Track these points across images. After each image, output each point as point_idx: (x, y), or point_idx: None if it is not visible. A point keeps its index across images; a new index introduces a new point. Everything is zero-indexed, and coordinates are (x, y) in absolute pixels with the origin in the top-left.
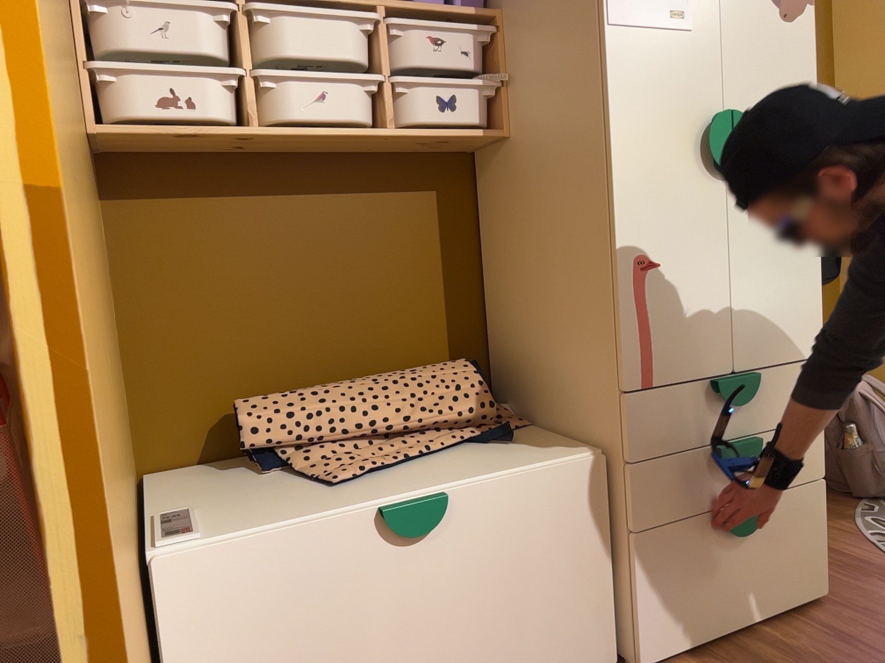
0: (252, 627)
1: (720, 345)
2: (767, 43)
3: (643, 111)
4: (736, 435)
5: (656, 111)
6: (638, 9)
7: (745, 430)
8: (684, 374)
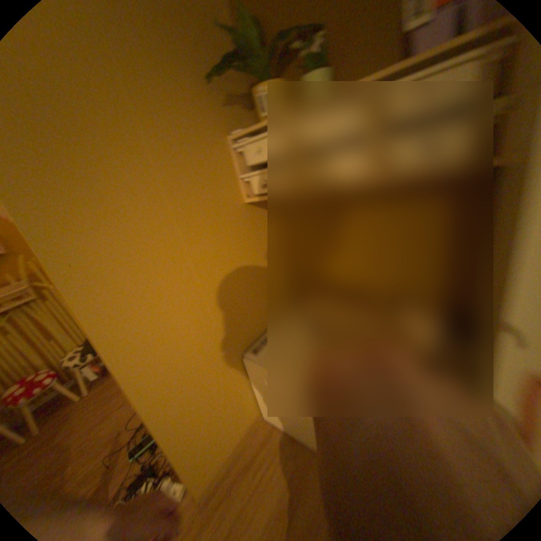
0: (269, 389)
1: None
2: None
3: None
4: None
5: None
6: None
7: None
8: None
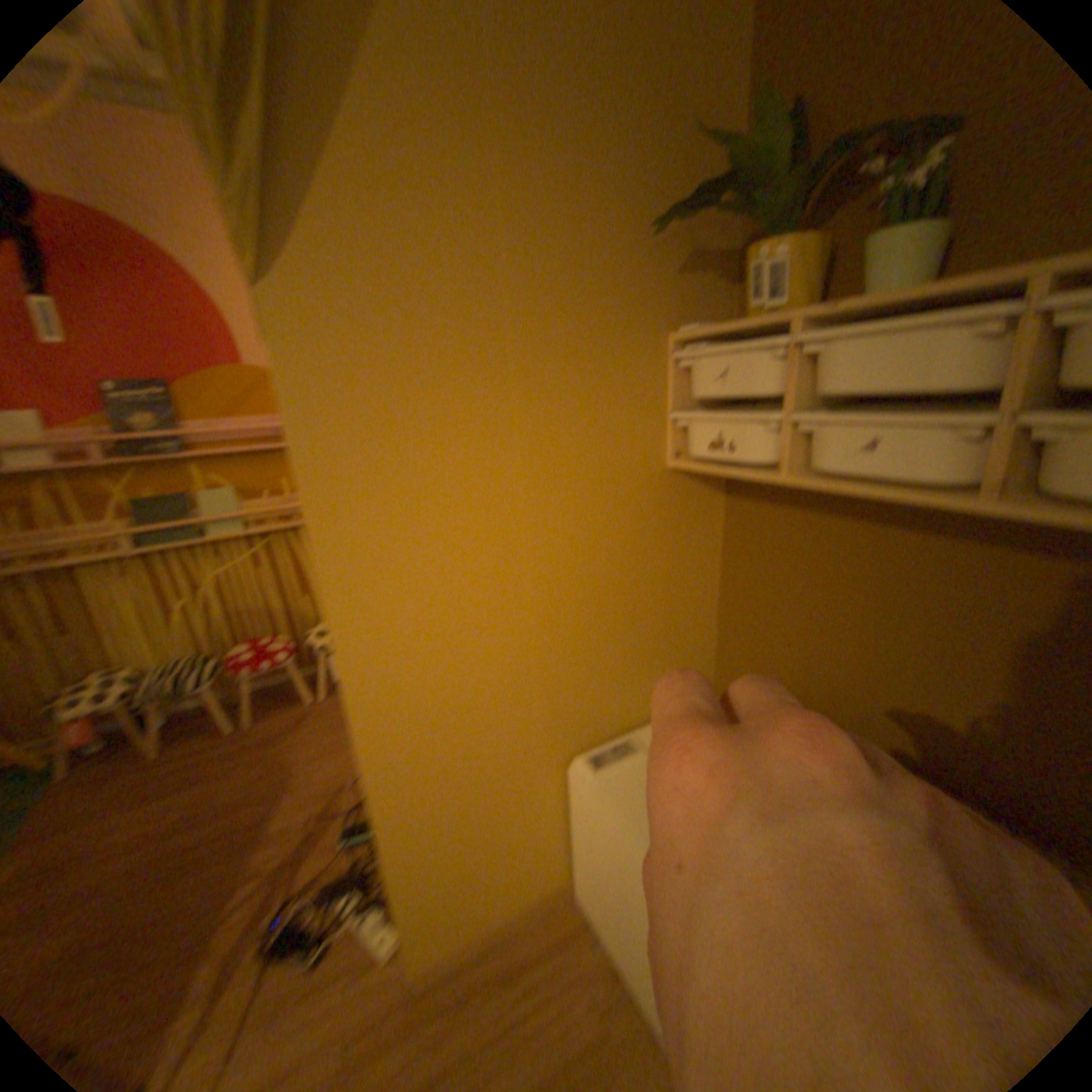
0: (599, 847)
1: None
2: None
3: None
4: None
5: None
6: None
7: None
8: None
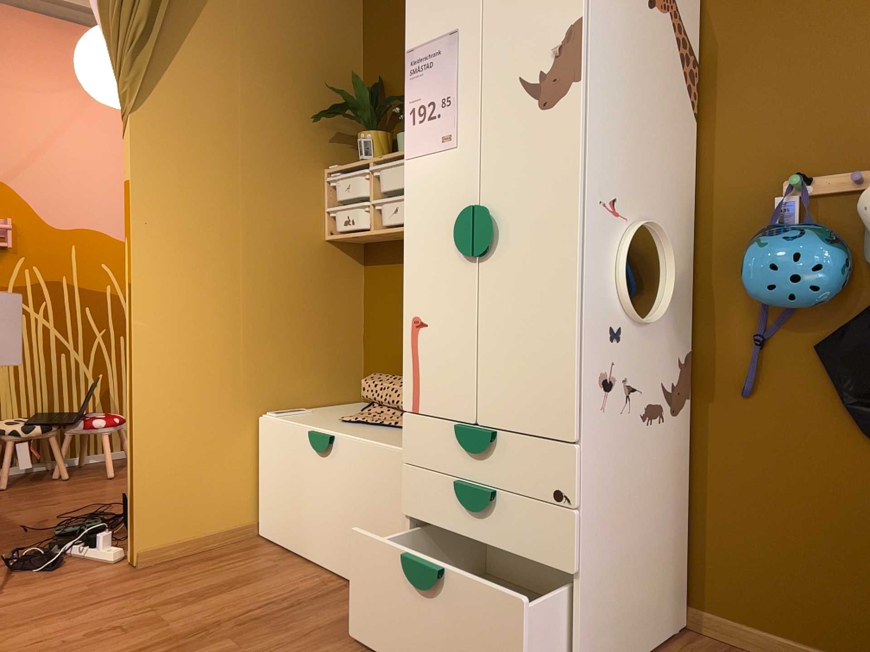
0: (276, 460)
1: (465, 398)
2: (524, 136)
3: (422, 212)
4: (476, 480)
5: (430, 212)
6: (422, 142)
7: (487, 480)
8: (438, 411)
